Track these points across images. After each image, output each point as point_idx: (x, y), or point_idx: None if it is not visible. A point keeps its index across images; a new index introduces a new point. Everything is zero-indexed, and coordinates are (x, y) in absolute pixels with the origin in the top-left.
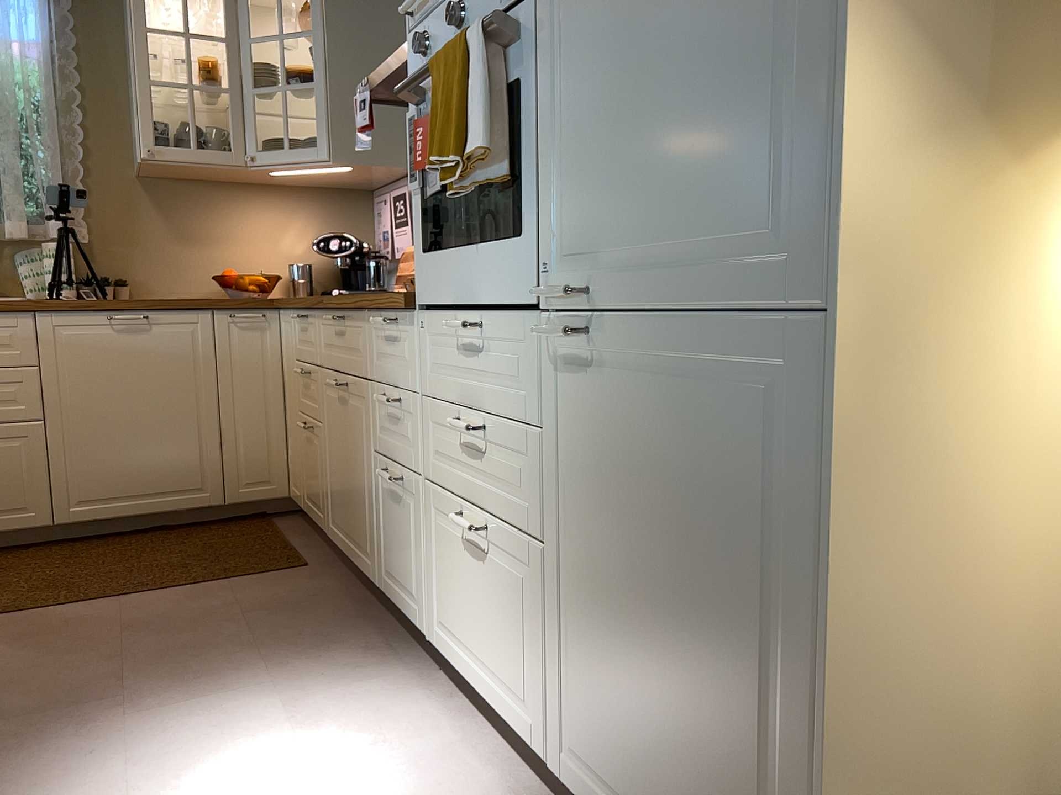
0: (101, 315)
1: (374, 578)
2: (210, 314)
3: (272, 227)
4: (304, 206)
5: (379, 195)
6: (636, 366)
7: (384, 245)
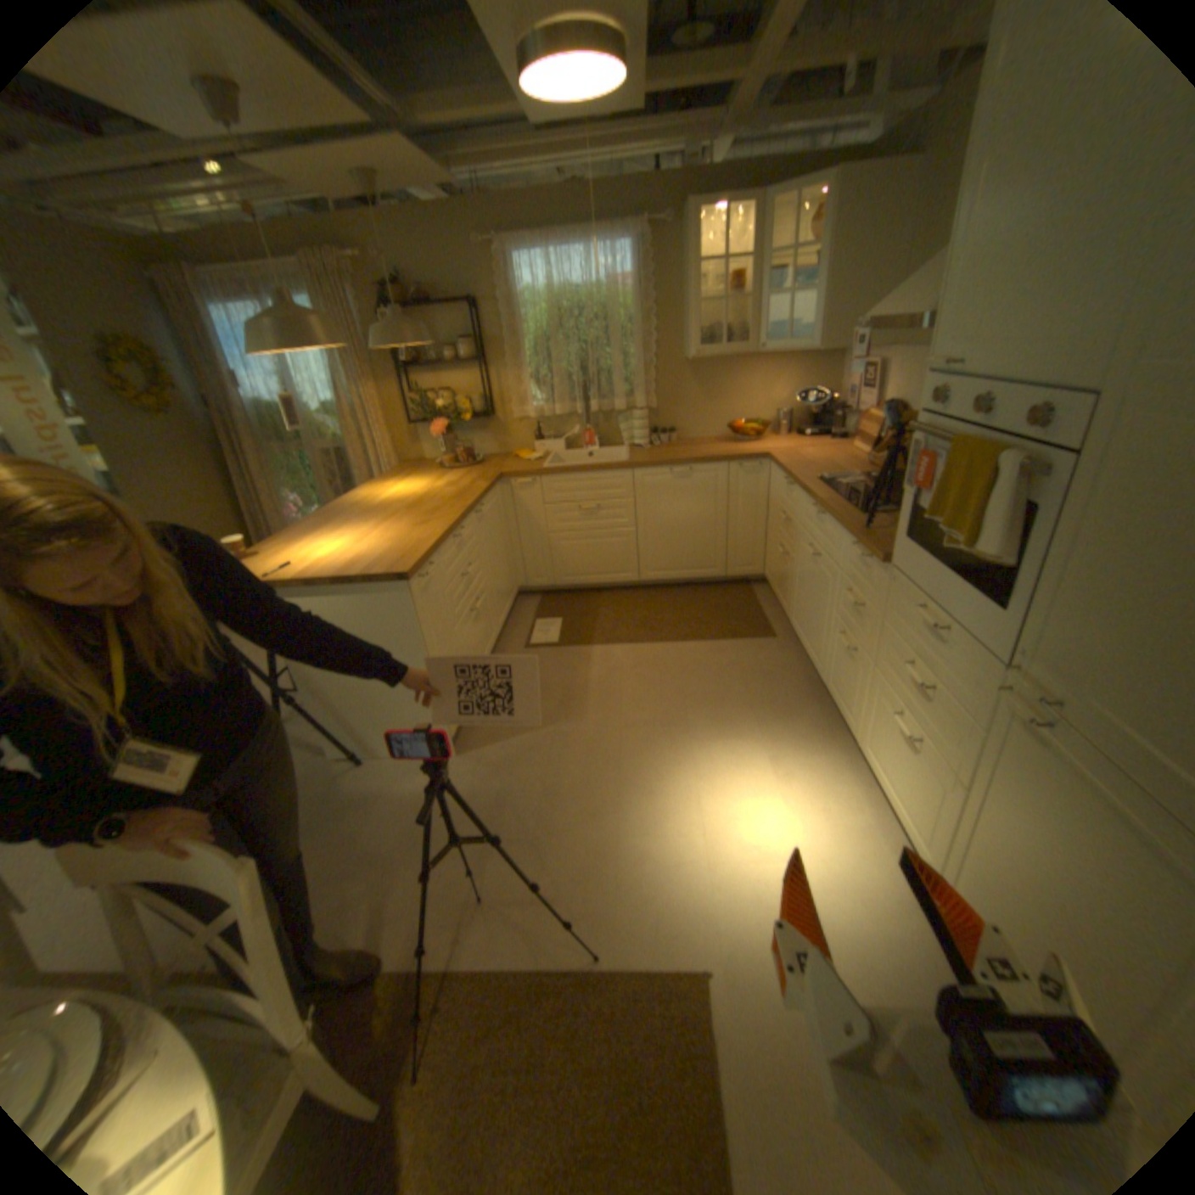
0: (665, 469)
1: (821, 677)
2: (726, 465)
3: (766, 383)
4: (791, 365)
5: (852, 358)
6: (1075, 774)
7: (850, 399)
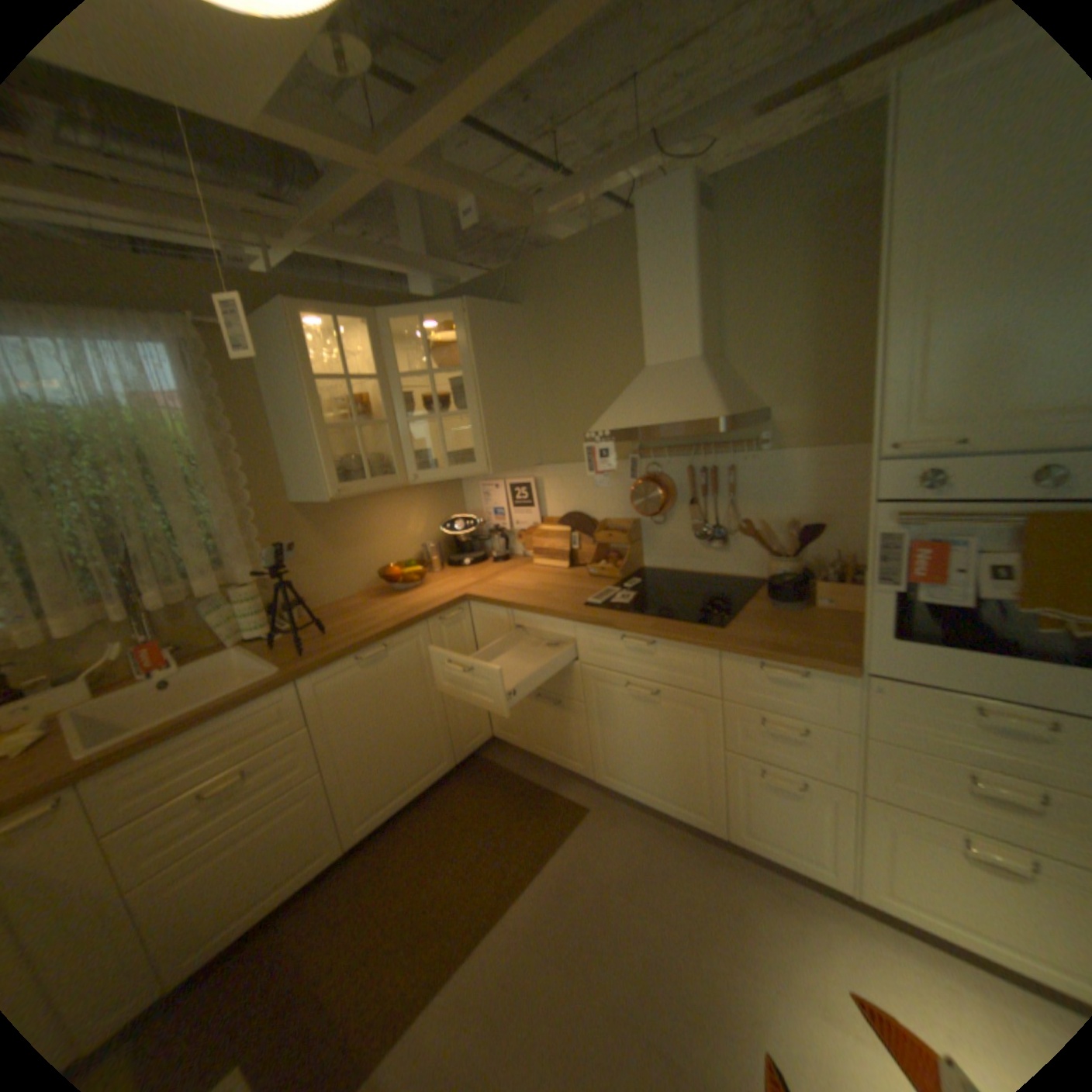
0: (348, 659)
1: (718, 832)
2: (425, 624)
3: (399, 519)
4: (417, 497)
5: (486, 483)
6: None
7: (498, 520)
